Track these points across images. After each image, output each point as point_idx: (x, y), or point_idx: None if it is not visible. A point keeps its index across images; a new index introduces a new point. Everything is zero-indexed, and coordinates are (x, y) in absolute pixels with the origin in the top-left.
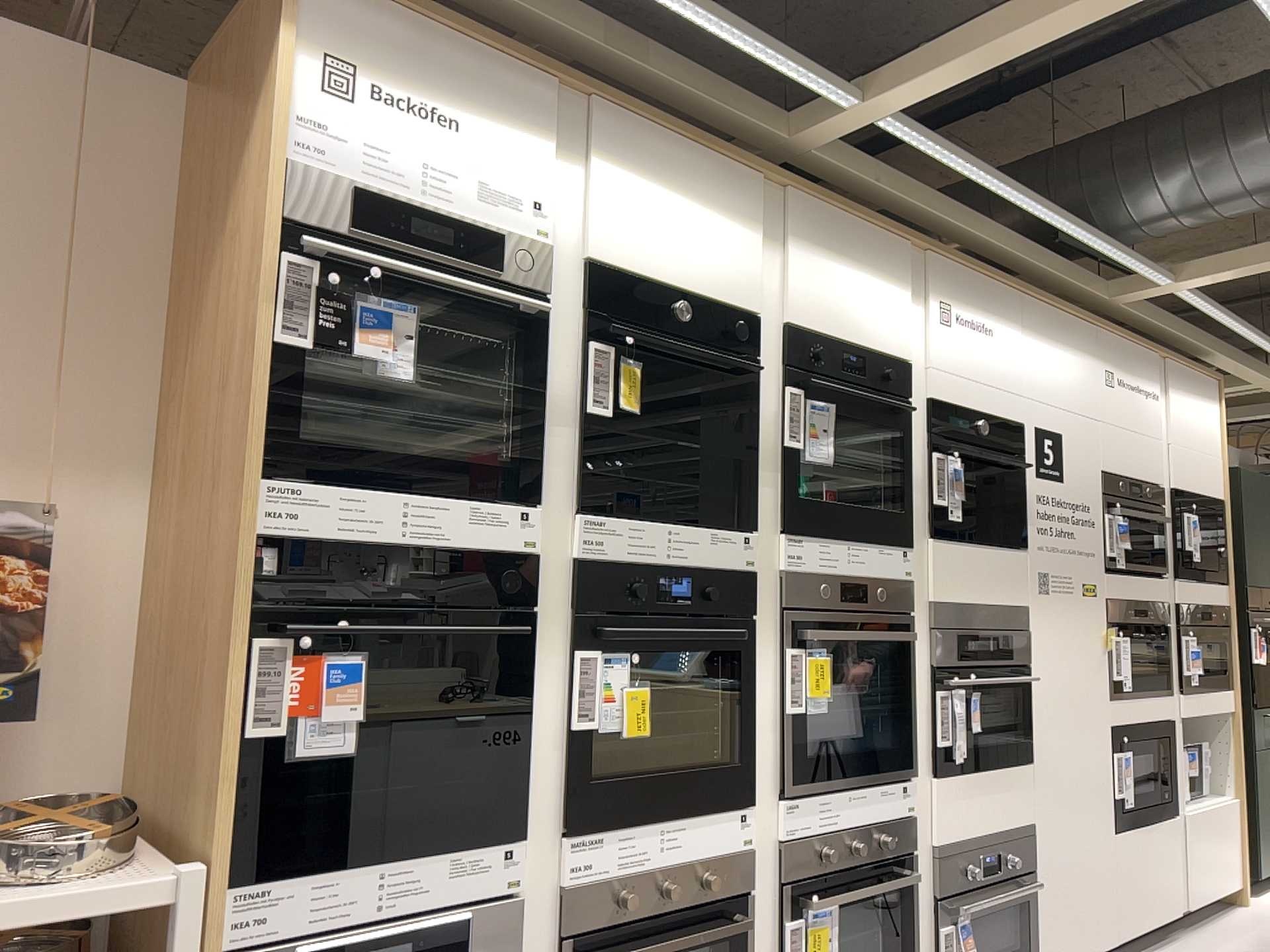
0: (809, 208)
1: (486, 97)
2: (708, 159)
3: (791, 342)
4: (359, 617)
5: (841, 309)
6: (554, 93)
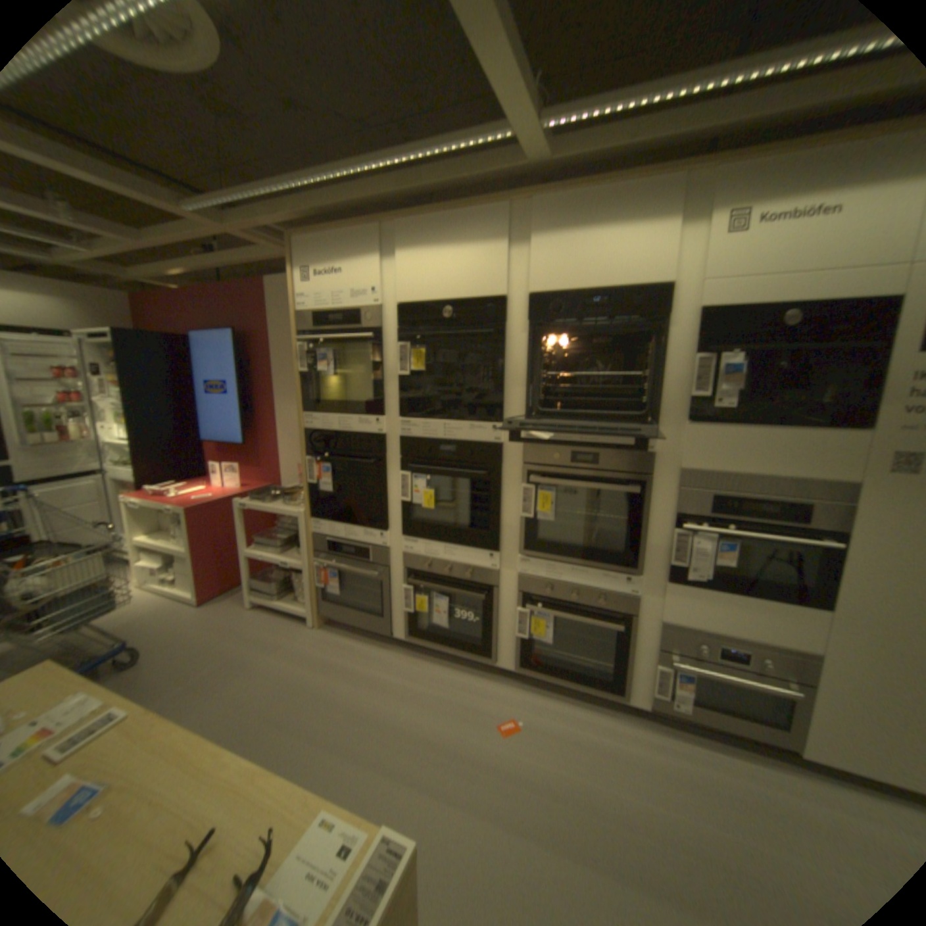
0: (559, 194)
1: (345, 247)
2: (464, 208)
3: (539, 302)
4: (327, 455)
5: (593, 261)
6: (373, 225)
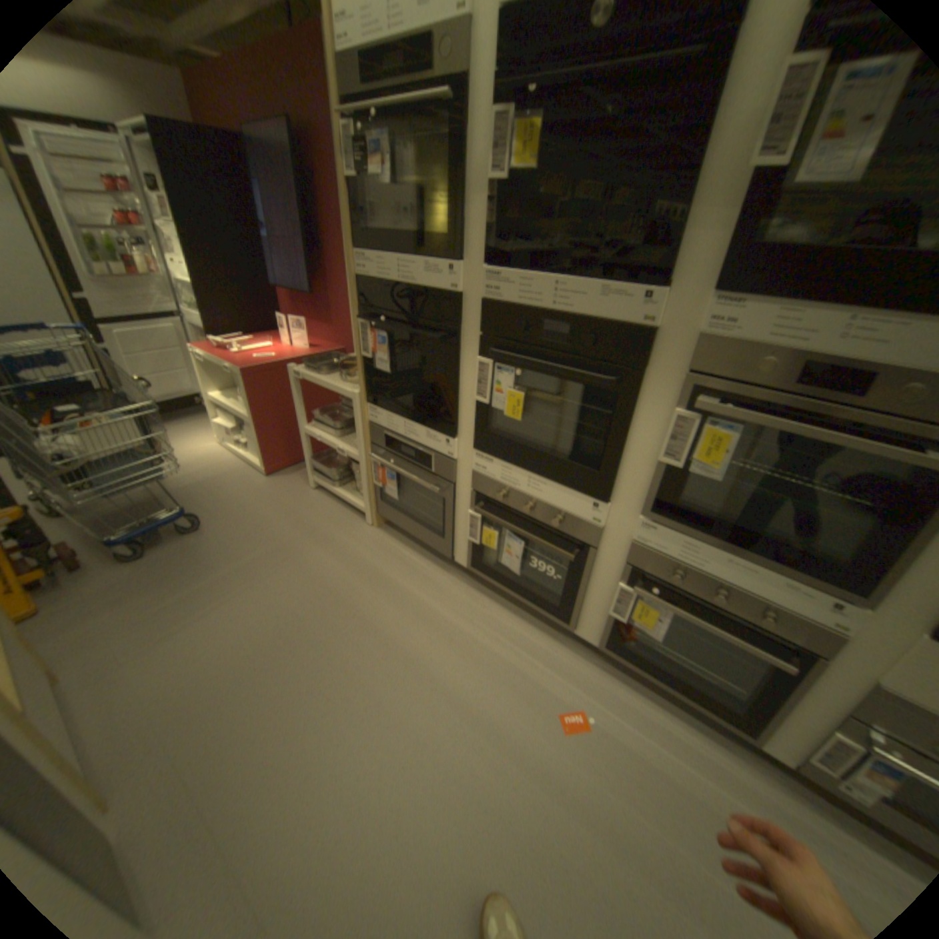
0: None
1: None
2: None
3: None
4: (383, 319)
5: None
6: None
